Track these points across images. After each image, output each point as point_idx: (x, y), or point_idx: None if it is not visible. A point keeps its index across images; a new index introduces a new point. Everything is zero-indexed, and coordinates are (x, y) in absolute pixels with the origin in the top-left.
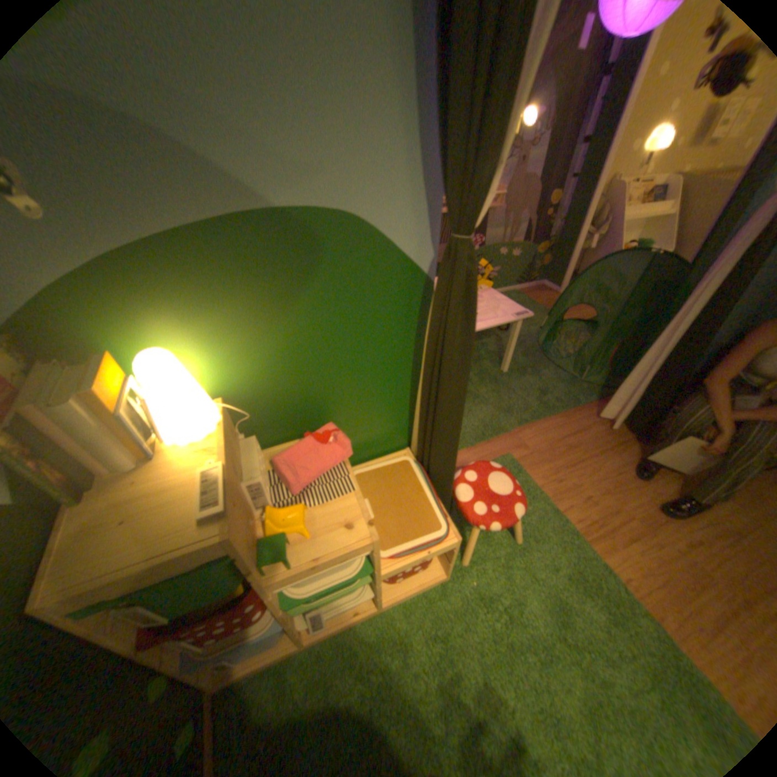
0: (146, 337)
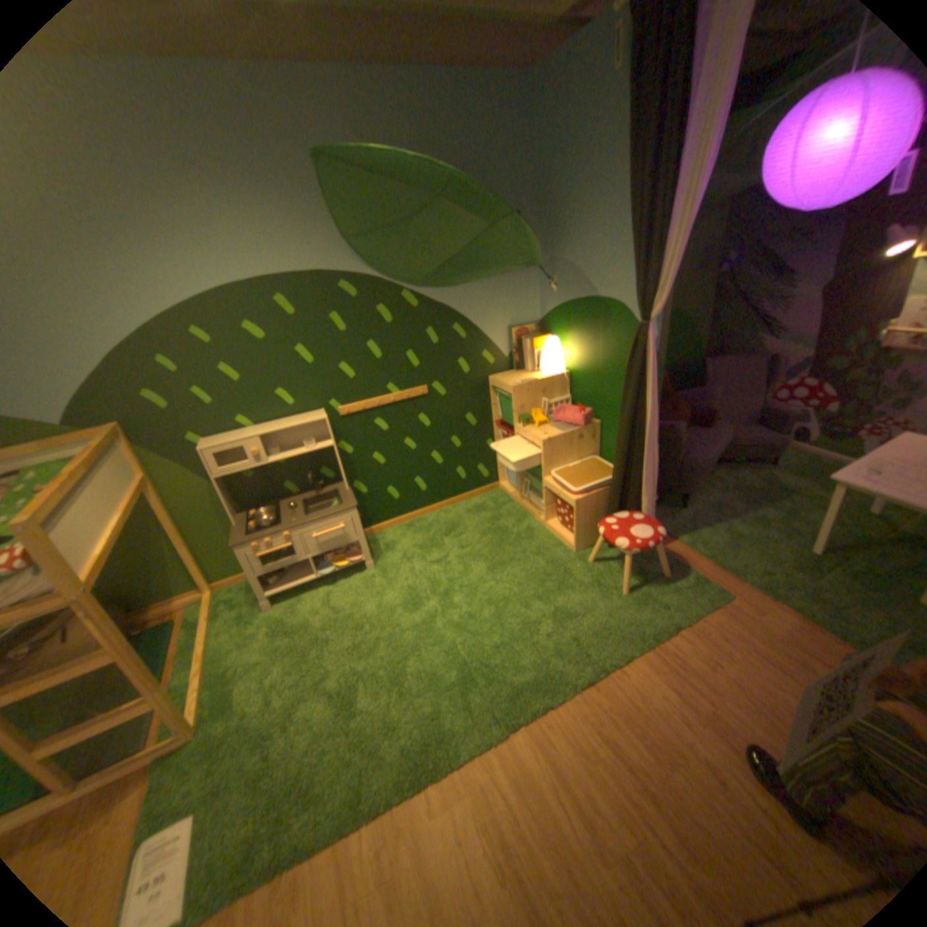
0: (559, 337)
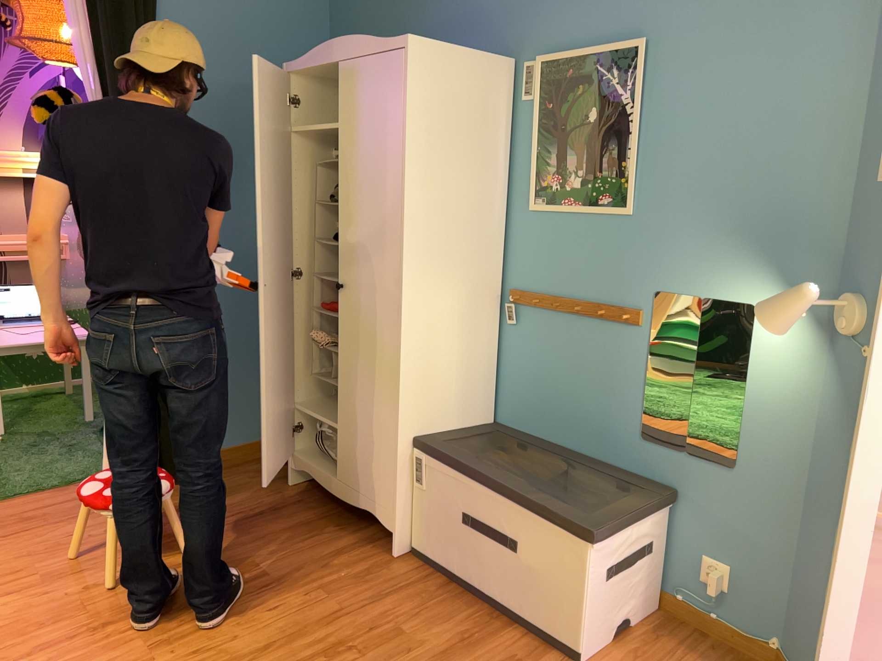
0: None
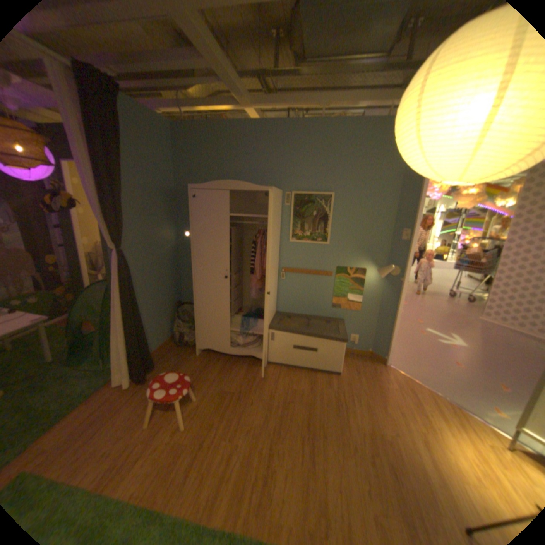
0: None
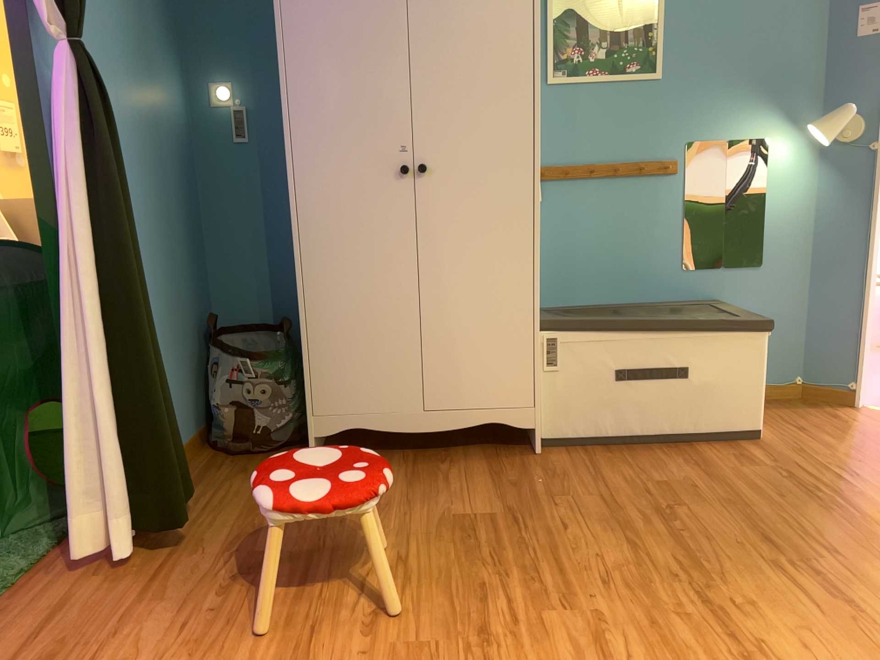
0: None
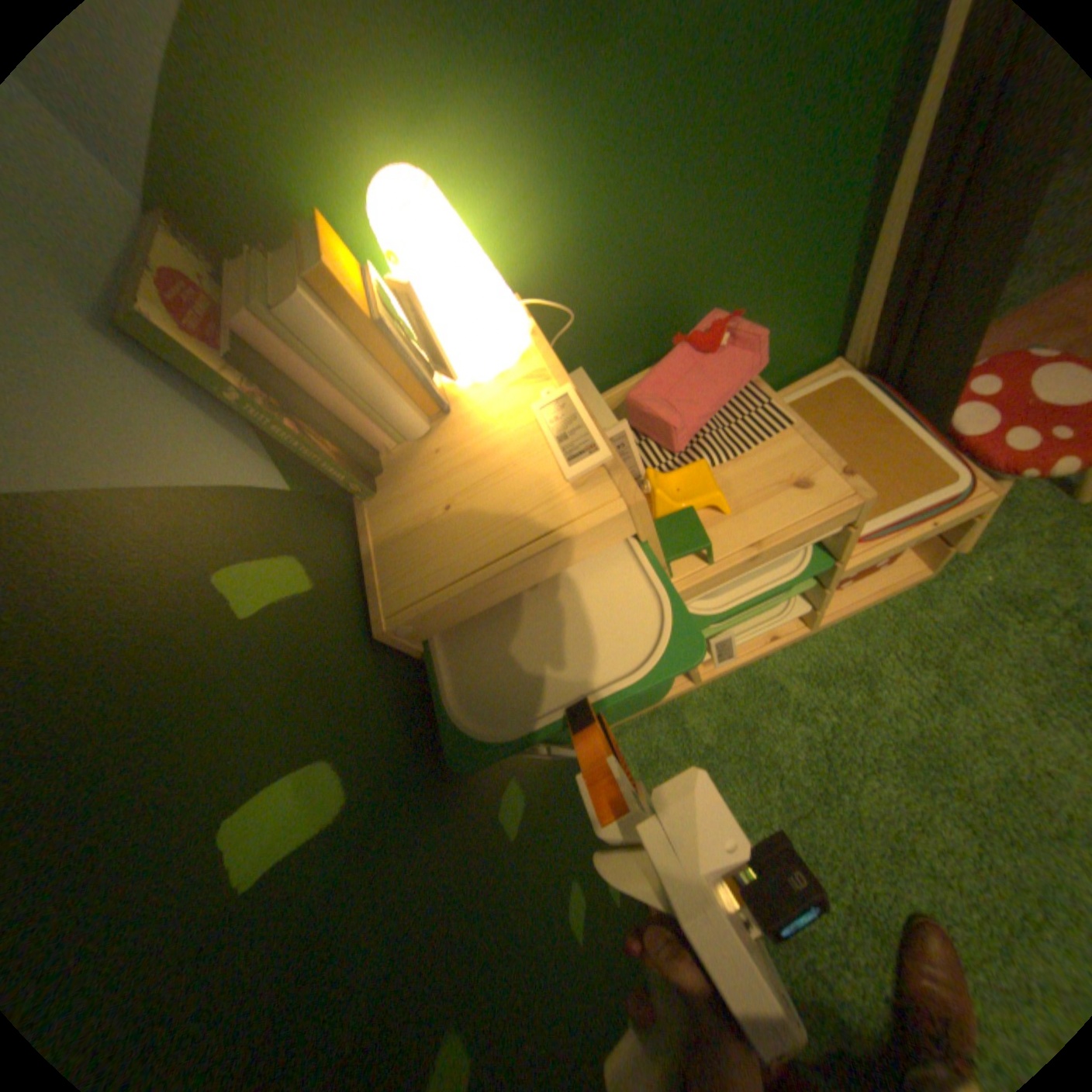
0: (364, 168)
